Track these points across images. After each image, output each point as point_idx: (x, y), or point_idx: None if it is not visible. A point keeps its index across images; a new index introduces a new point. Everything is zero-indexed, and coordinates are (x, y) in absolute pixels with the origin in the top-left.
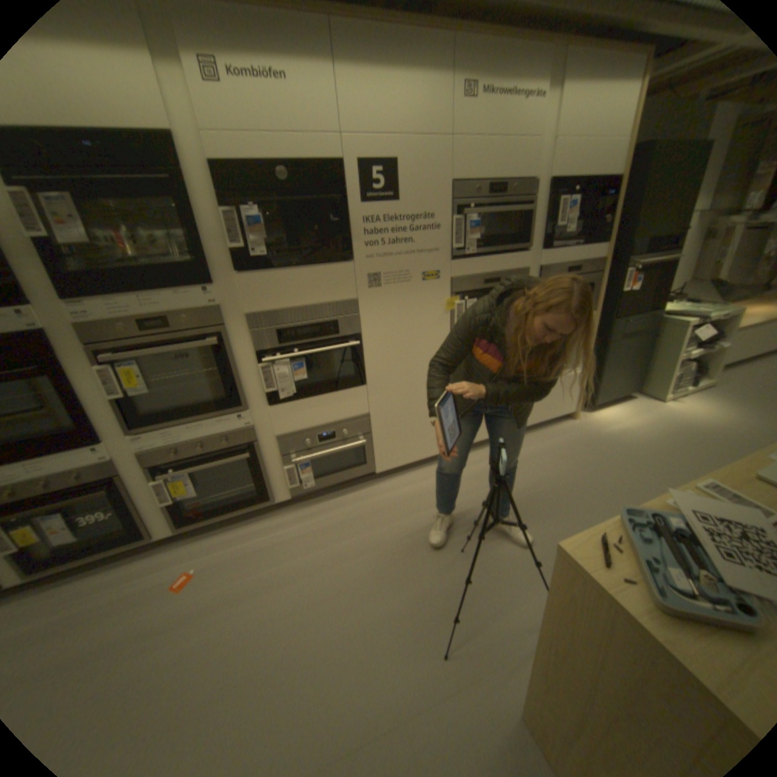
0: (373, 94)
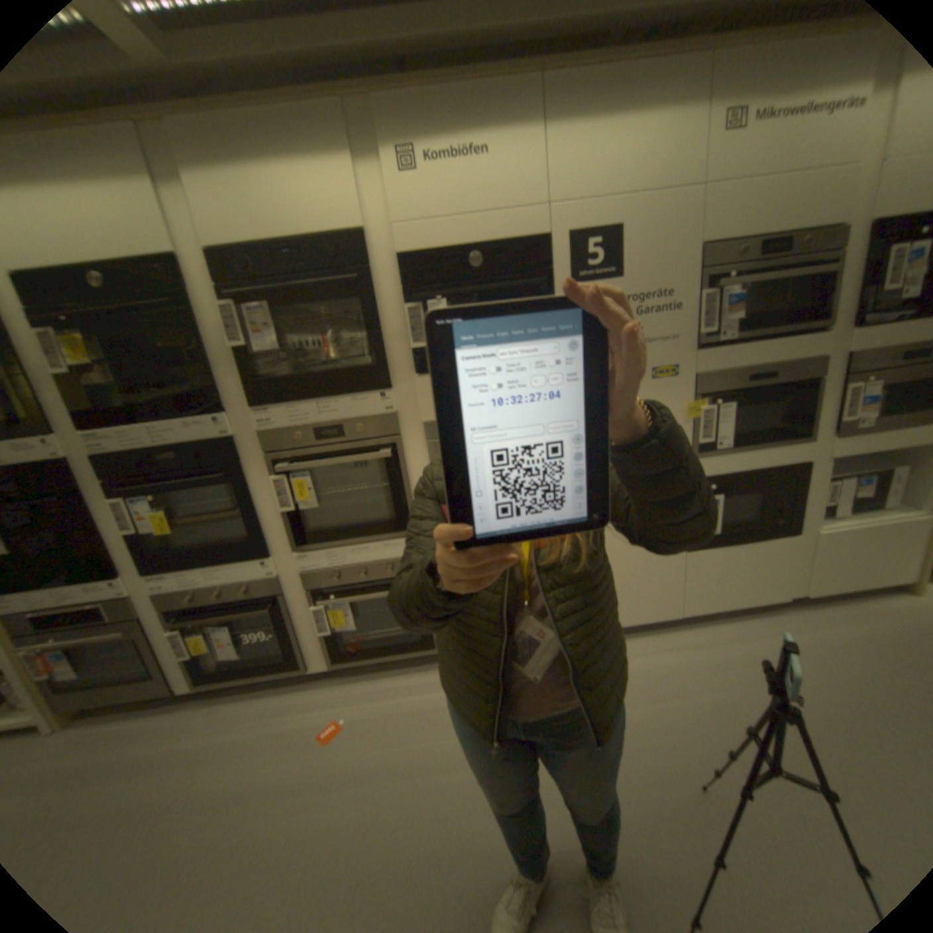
0: (593, 149)
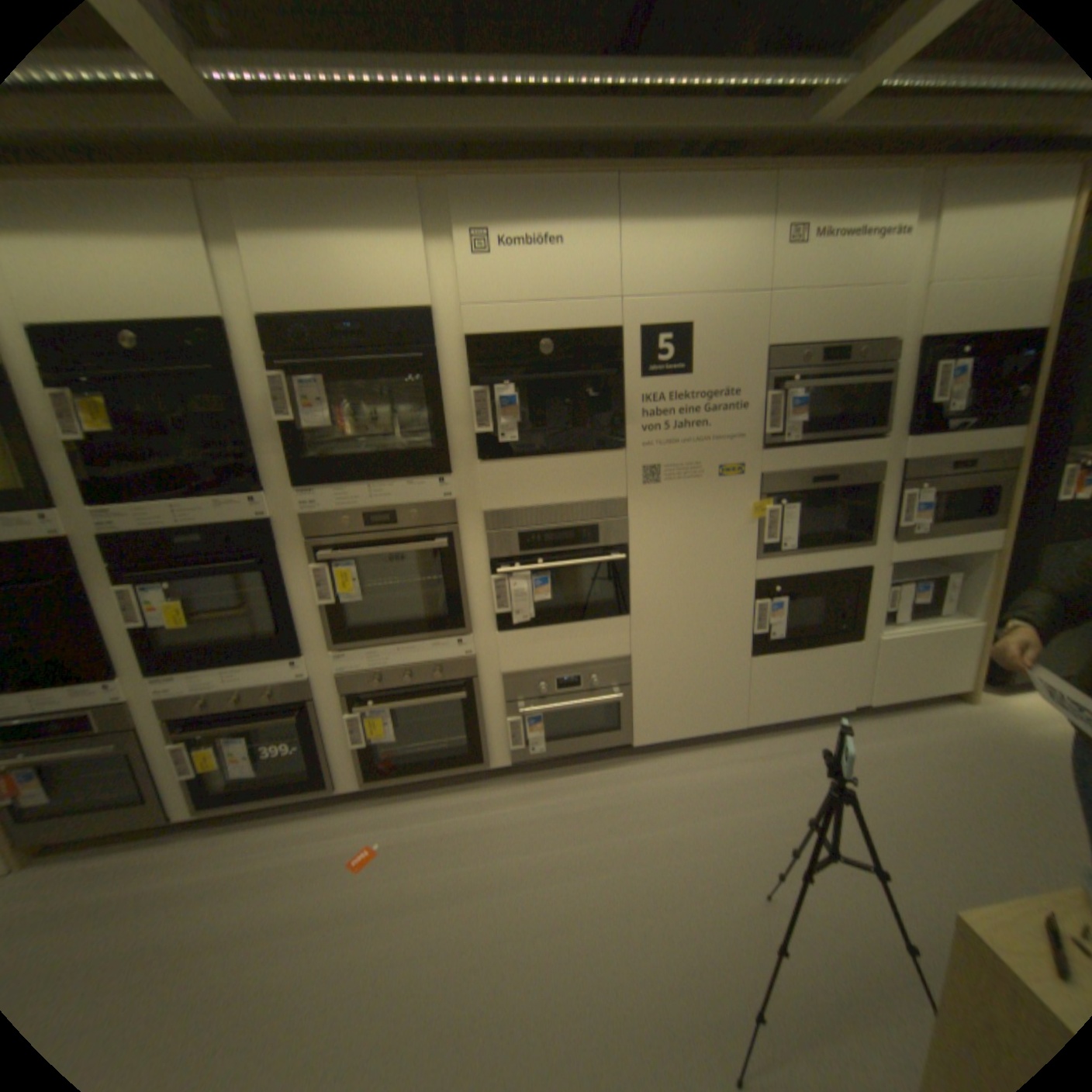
0: (666, 251)
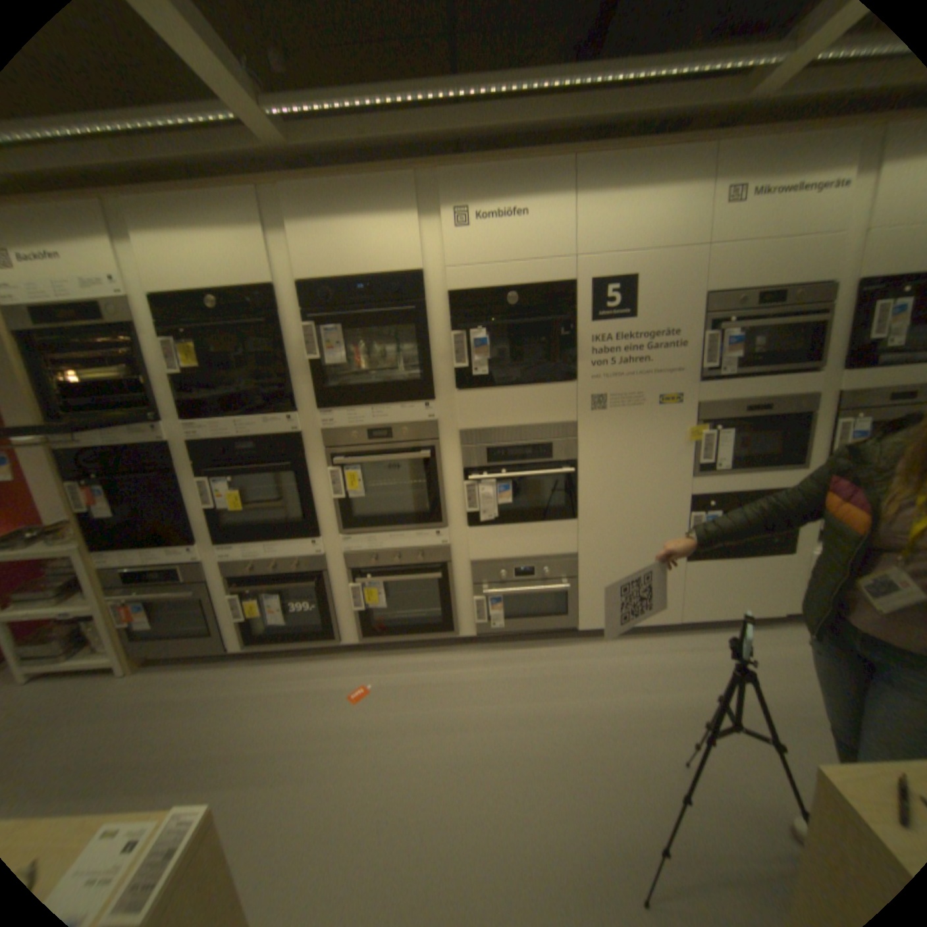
0: (615, 215)
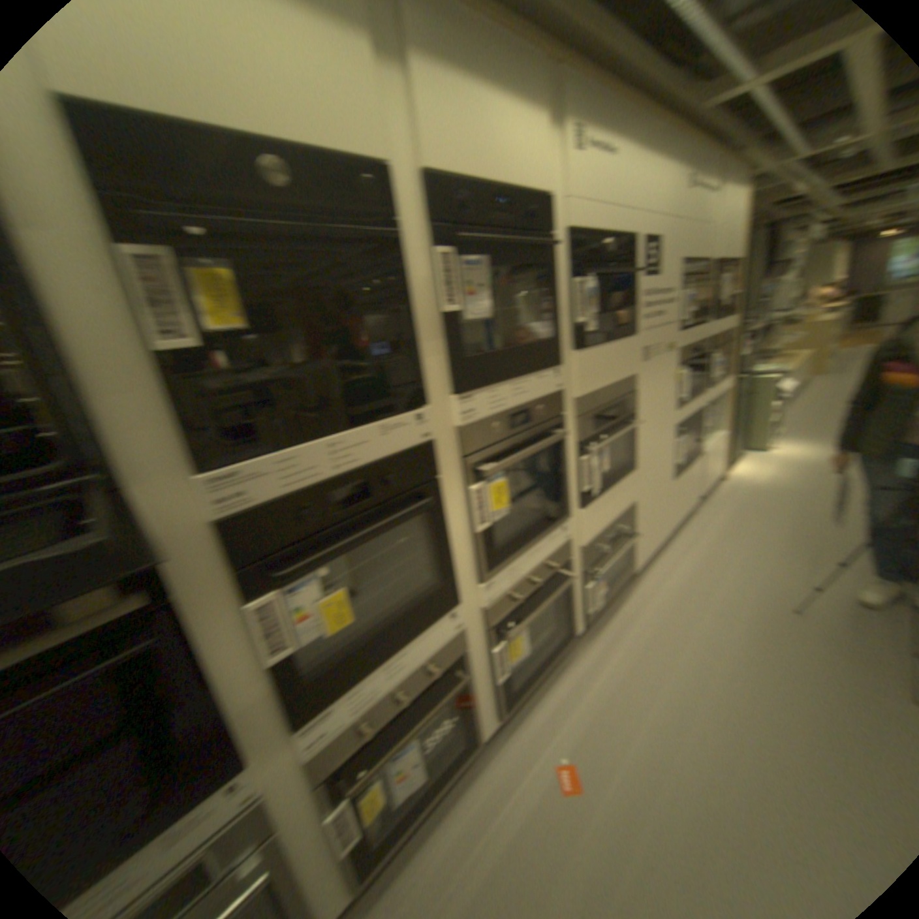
0: (655, 178)
